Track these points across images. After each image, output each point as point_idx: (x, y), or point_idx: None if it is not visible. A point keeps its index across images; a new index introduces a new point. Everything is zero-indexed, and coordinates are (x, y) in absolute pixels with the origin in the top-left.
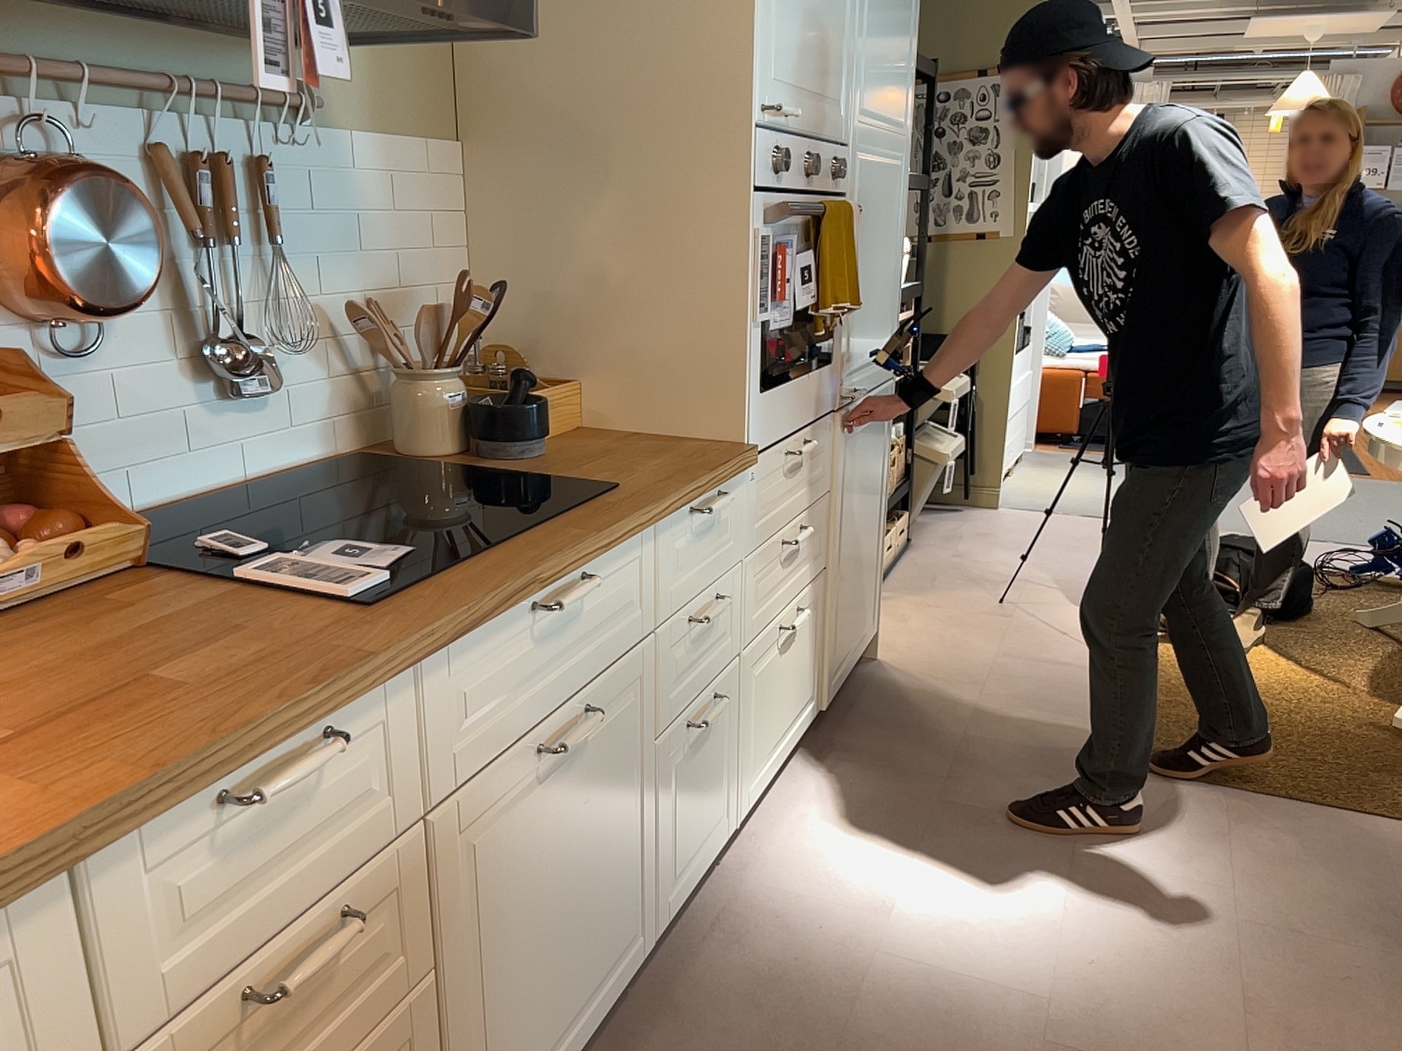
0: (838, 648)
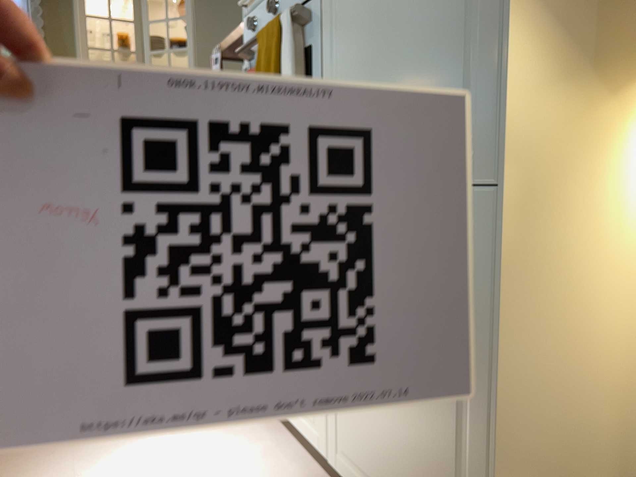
0: (353, 446)
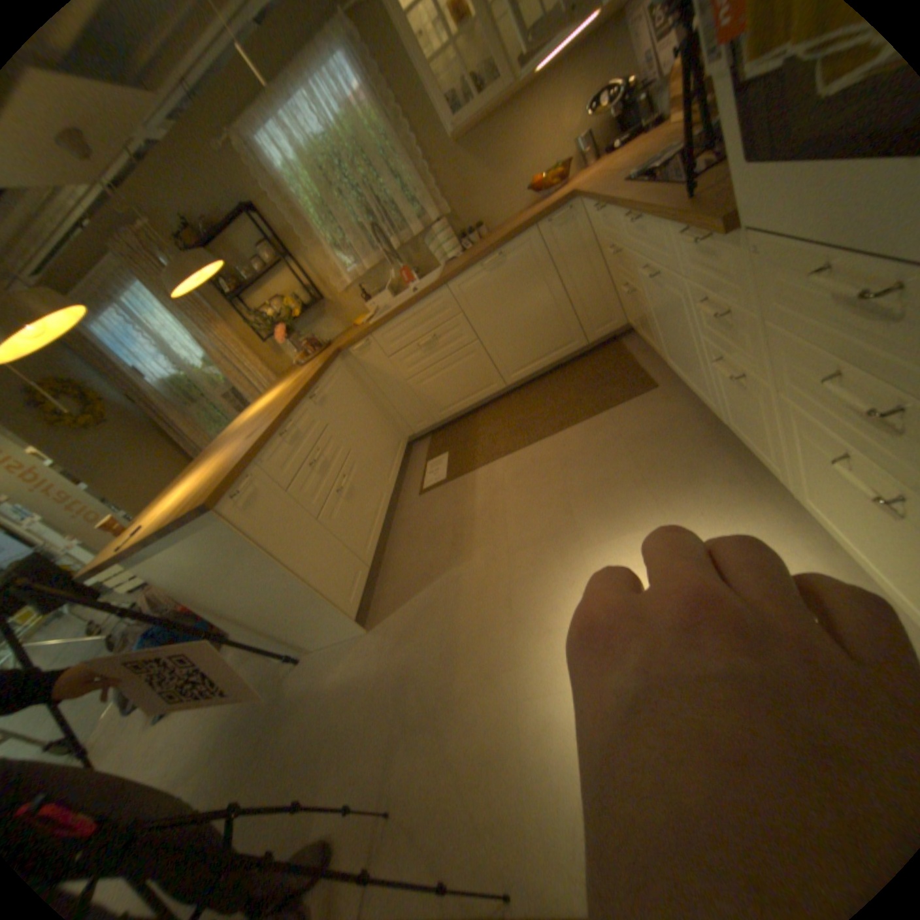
0: None
